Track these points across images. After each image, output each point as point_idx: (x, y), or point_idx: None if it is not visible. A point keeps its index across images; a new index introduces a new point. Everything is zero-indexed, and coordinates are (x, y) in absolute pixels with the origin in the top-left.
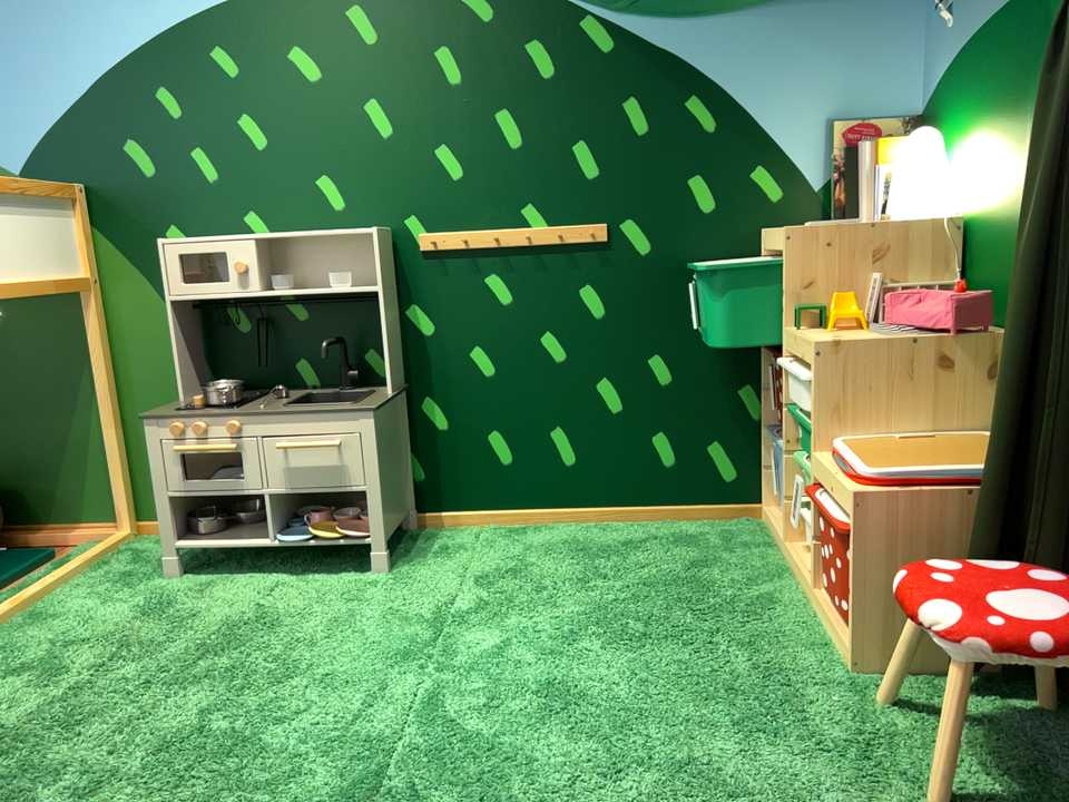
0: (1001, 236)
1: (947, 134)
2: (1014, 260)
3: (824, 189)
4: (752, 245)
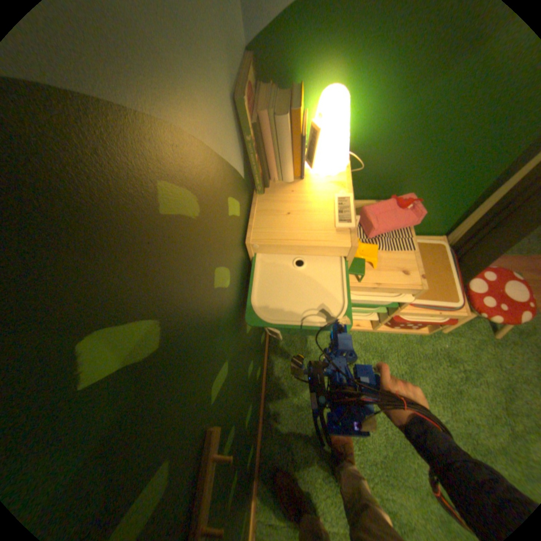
0: (392, 156)
1: (314, 76)
2: (406, 168)
3: (247, 169)
4: (247, 255)
